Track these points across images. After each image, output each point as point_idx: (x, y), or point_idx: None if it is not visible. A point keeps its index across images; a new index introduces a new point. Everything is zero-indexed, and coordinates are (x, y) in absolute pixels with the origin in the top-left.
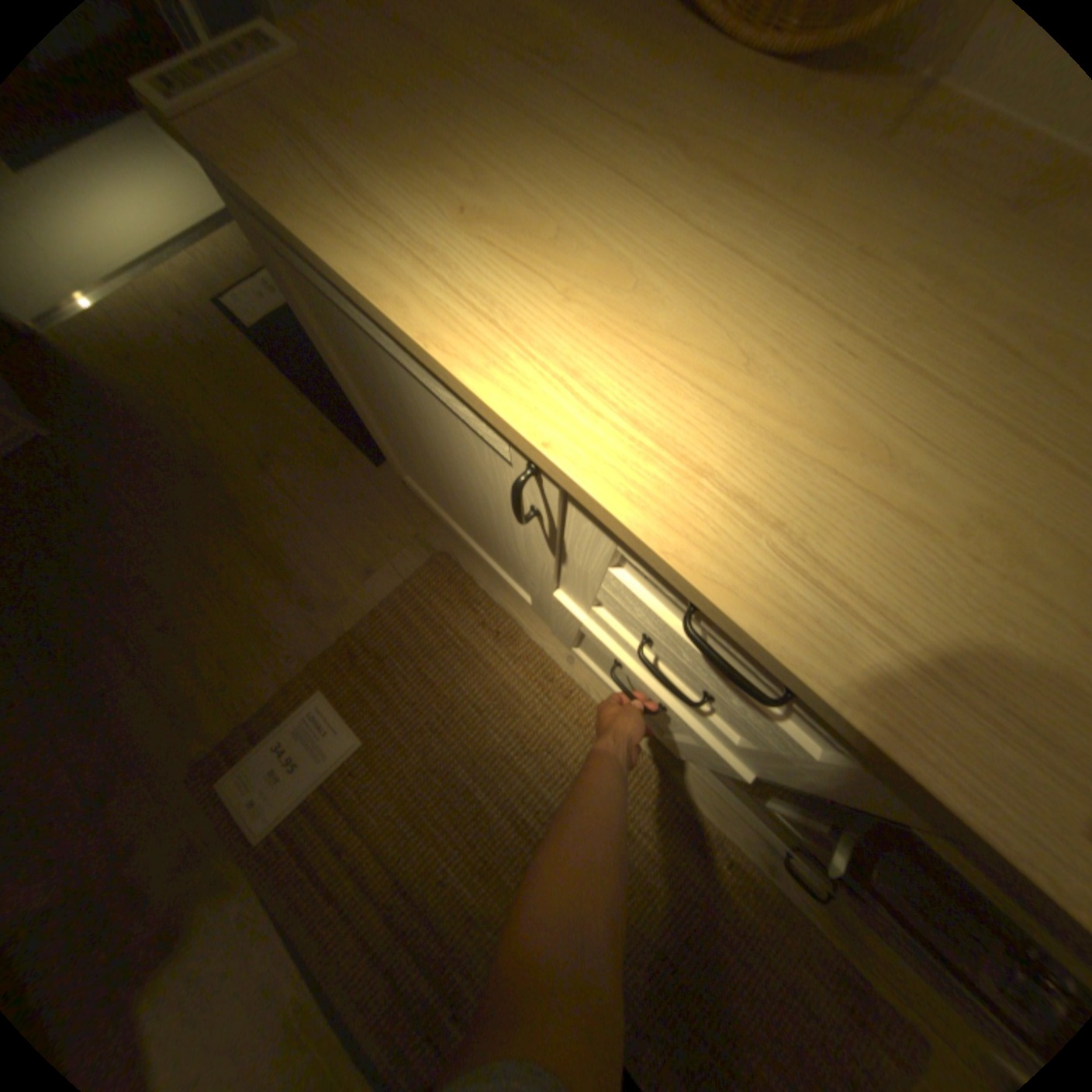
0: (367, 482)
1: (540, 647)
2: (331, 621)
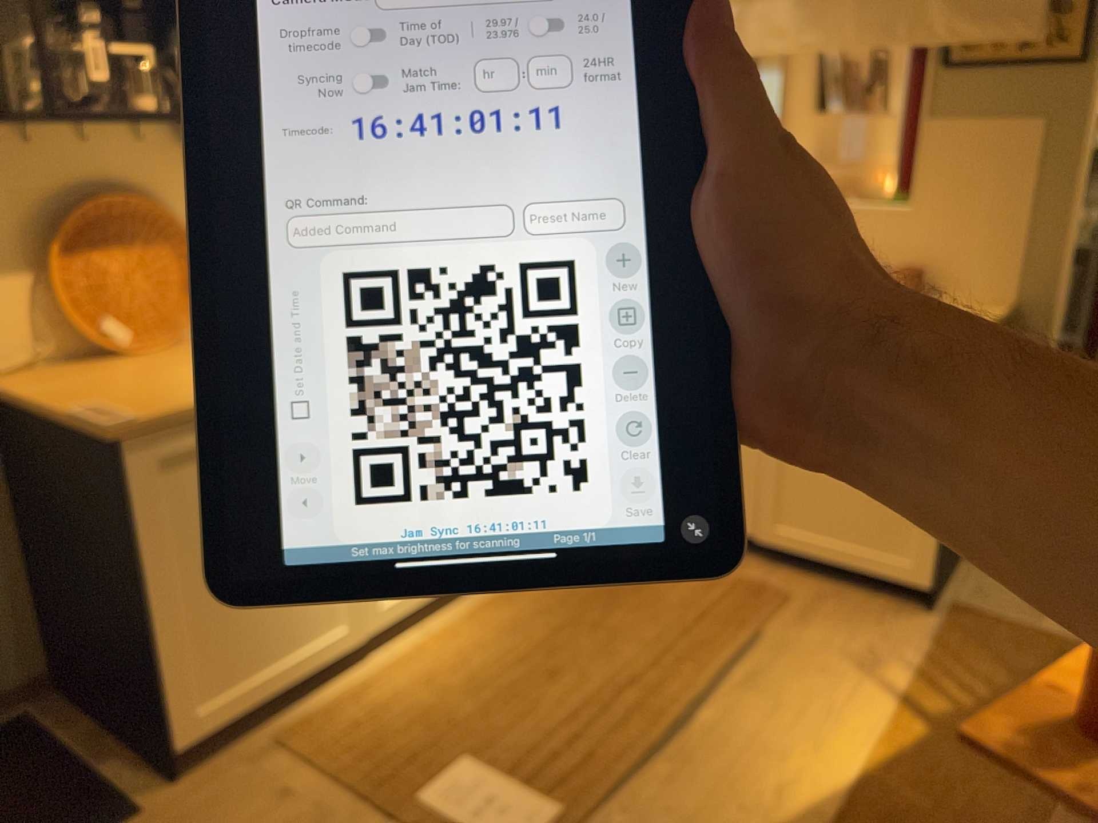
0: (160, 820)
1: (380, 669)
2: (339, 815)
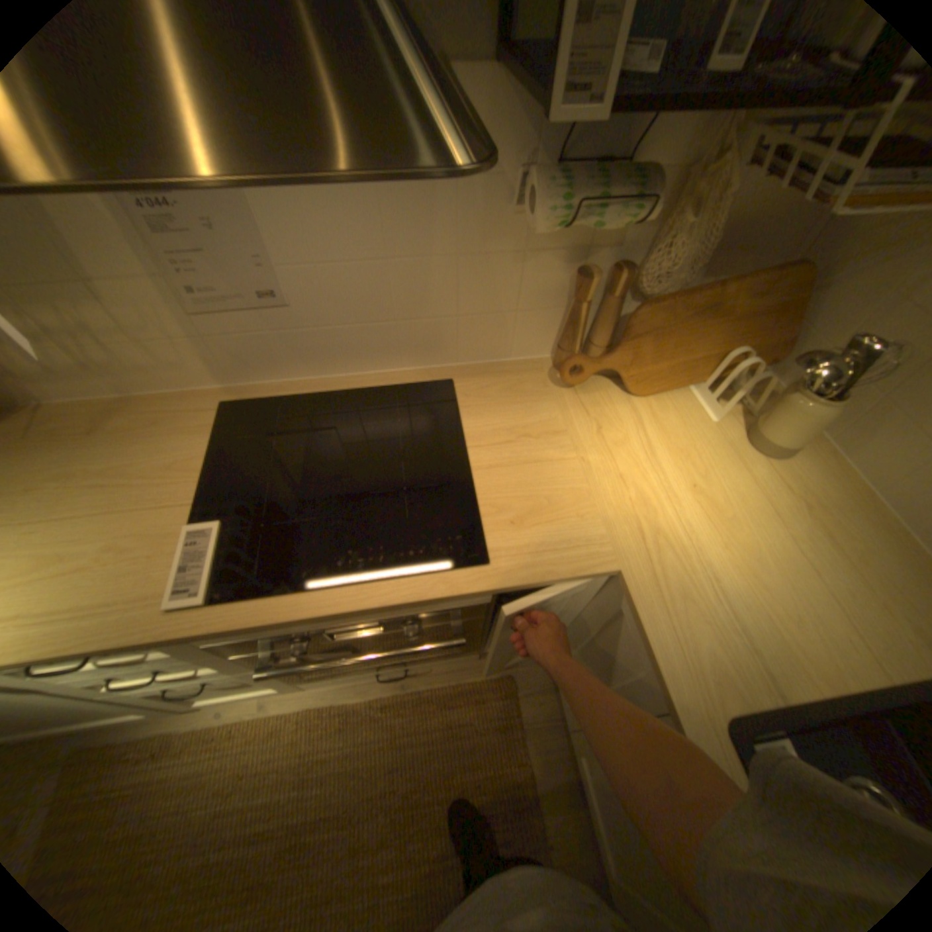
0: None
1: (188, 731)
2: None
